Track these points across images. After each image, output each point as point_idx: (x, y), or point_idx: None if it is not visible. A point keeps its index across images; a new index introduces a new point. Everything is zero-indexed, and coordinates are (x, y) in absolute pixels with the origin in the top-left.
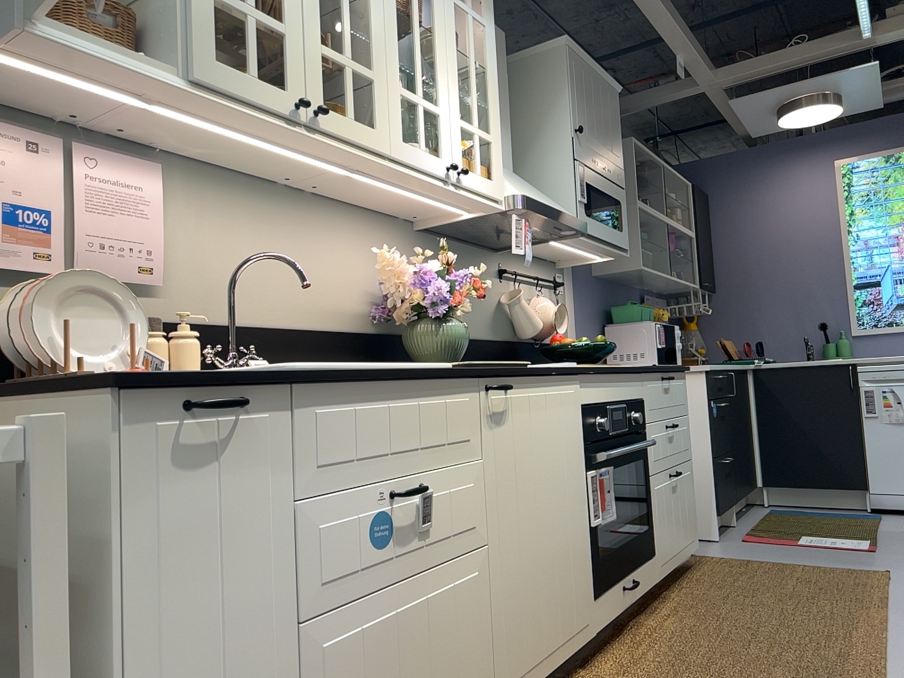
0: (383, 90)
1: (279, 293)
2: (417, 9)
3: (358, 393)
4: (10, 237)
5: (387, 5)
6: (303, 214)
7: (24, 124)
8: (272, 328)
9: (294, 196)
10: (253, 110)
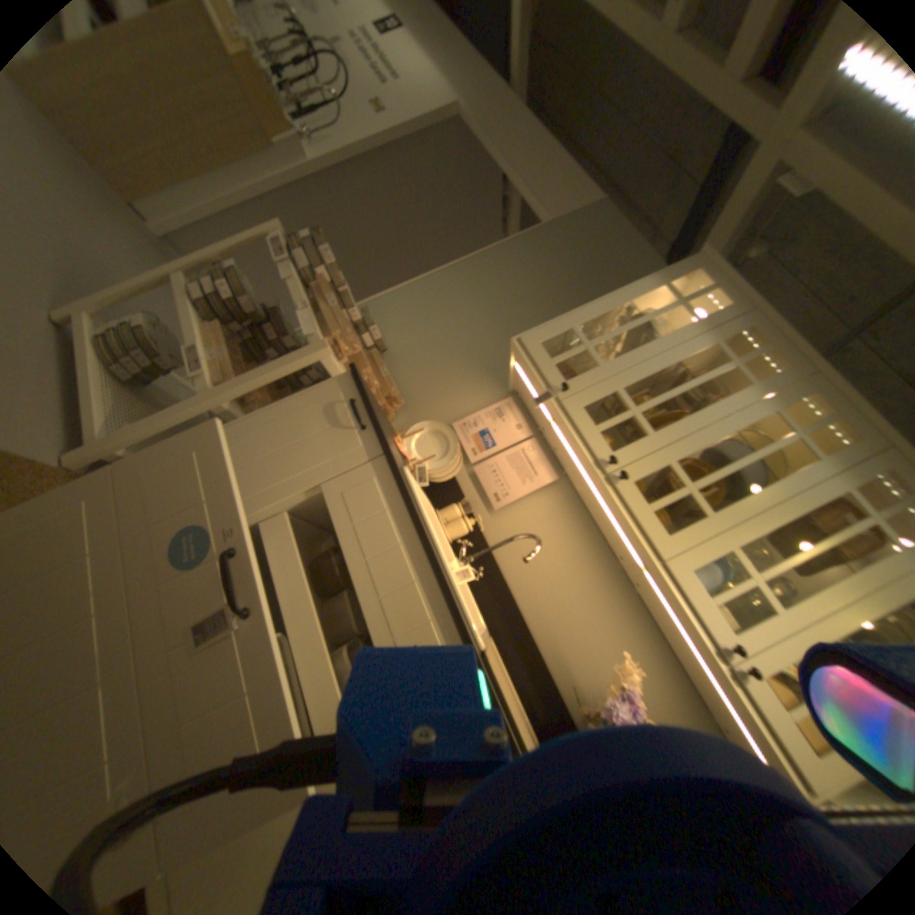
0: (711, 532)
1: (541, 599)
2: (840, 540)
3: (399, 516)
4: (473, 441)
5: (791, 506)
6: (614, 596)
7: (526, 425)
8: (513, 602)
9: (620, 581)
10: (578, 443)
